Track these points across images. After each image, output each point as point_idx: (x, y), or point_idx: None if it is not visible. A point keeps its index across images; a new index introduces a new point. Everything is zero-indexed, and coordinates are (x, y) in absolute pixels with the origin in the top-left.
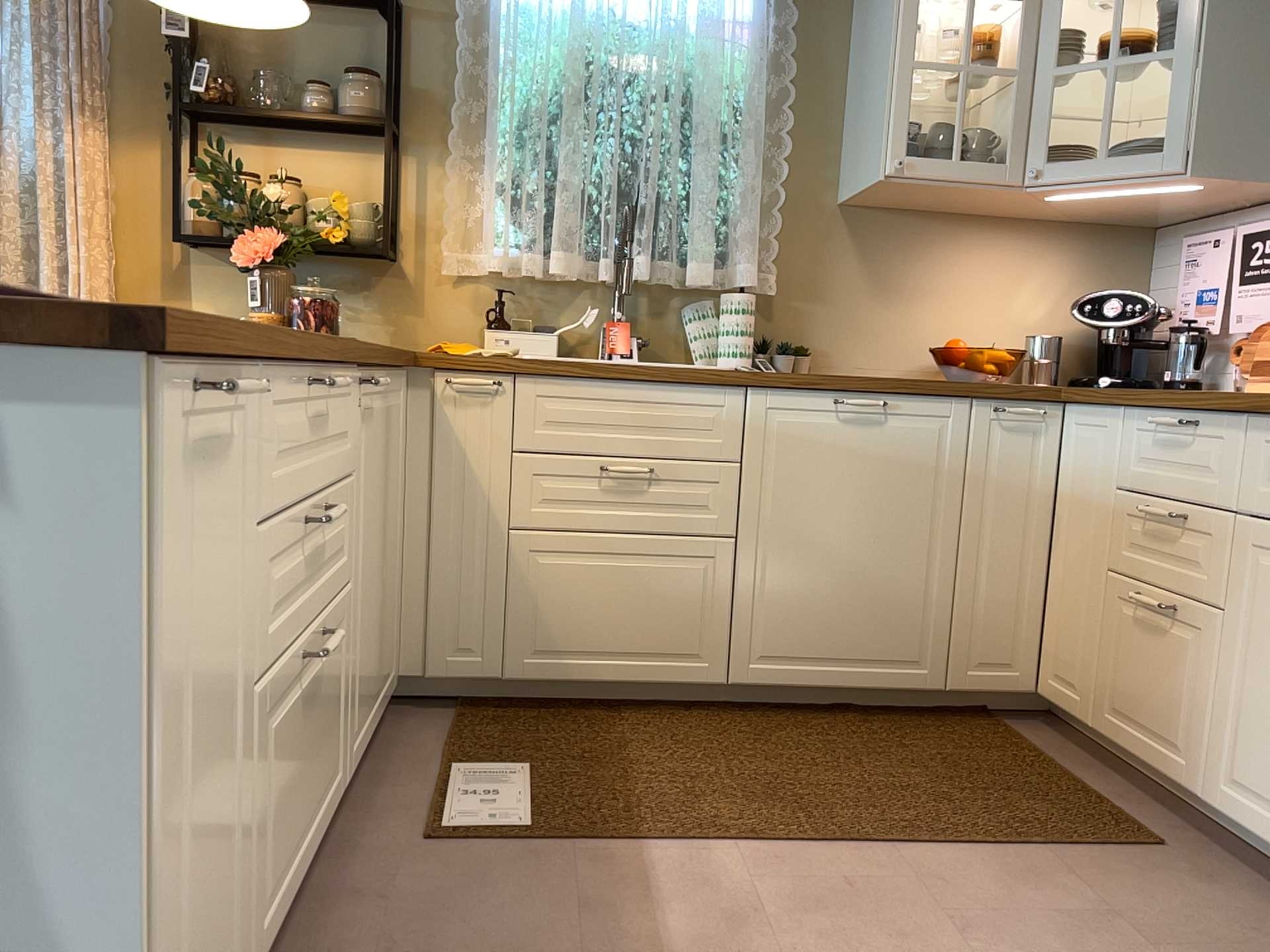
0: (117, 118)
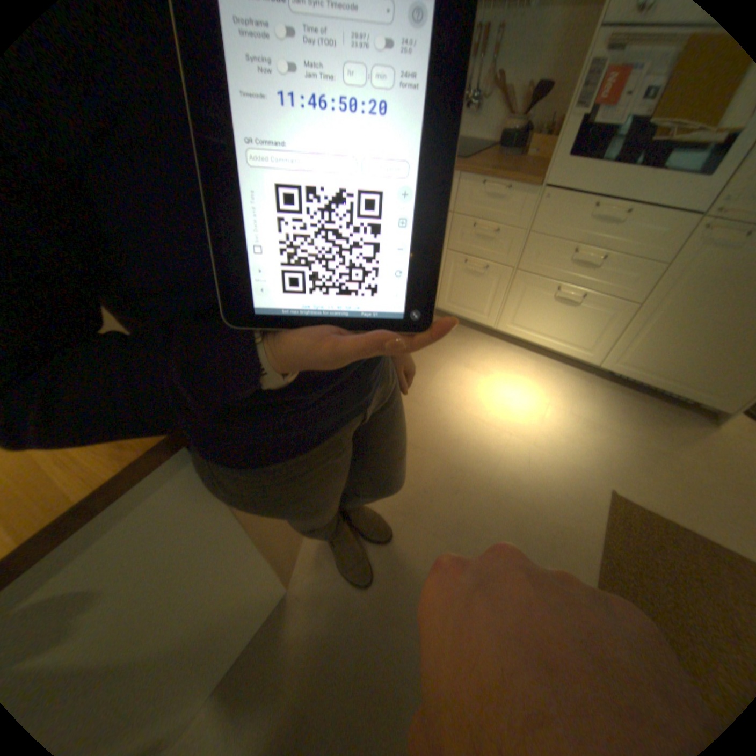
0: None
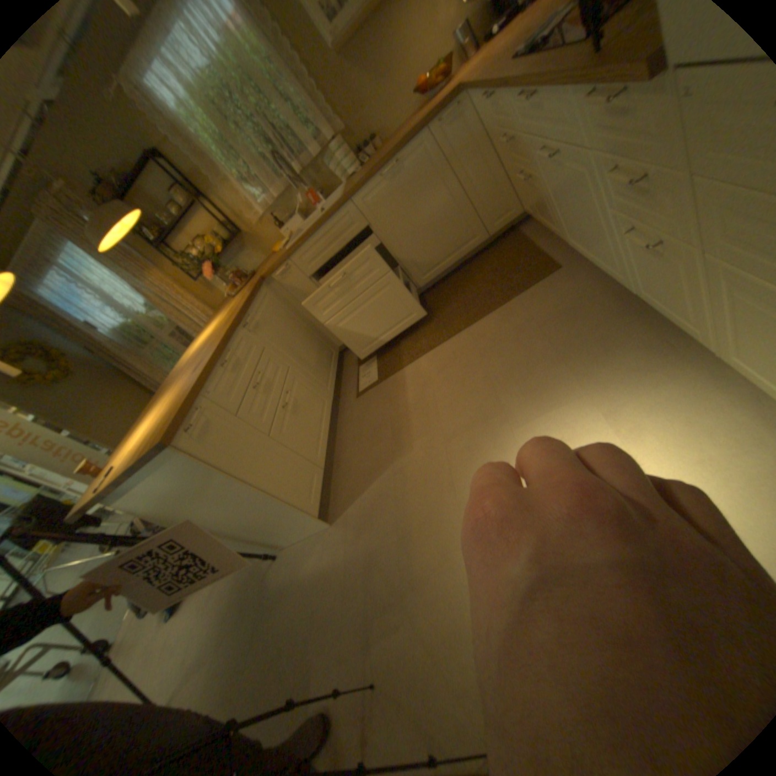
0: (150, 259)
